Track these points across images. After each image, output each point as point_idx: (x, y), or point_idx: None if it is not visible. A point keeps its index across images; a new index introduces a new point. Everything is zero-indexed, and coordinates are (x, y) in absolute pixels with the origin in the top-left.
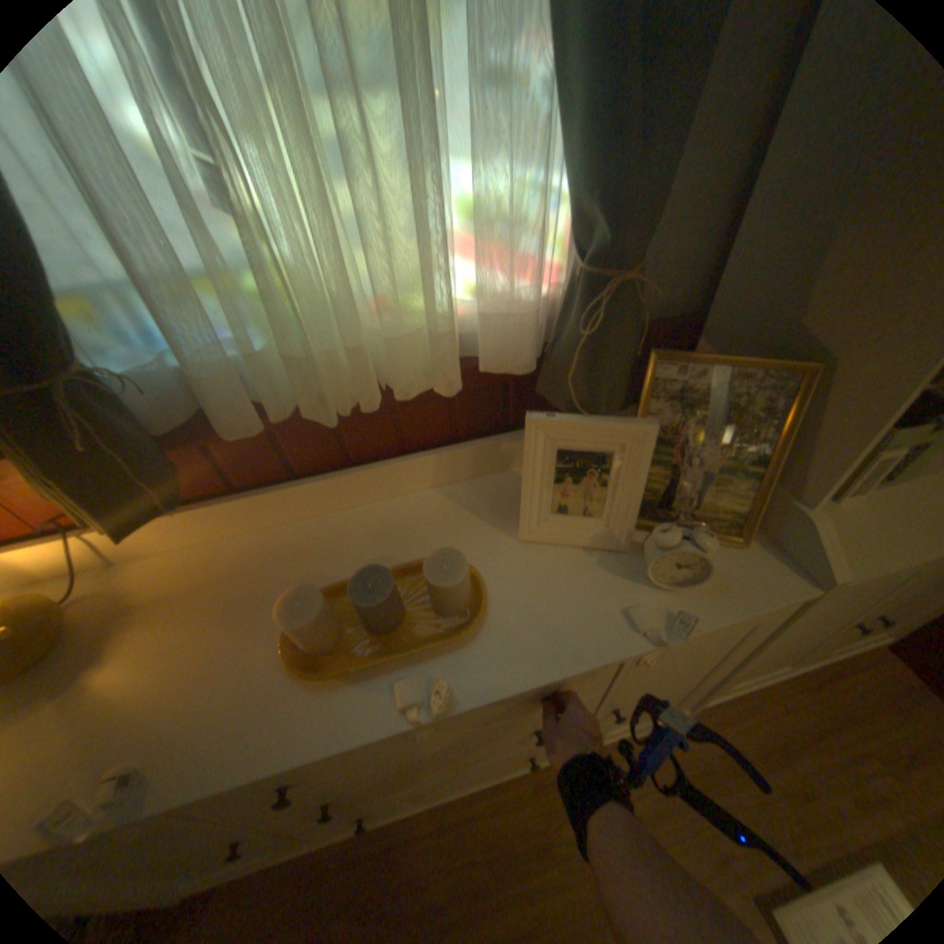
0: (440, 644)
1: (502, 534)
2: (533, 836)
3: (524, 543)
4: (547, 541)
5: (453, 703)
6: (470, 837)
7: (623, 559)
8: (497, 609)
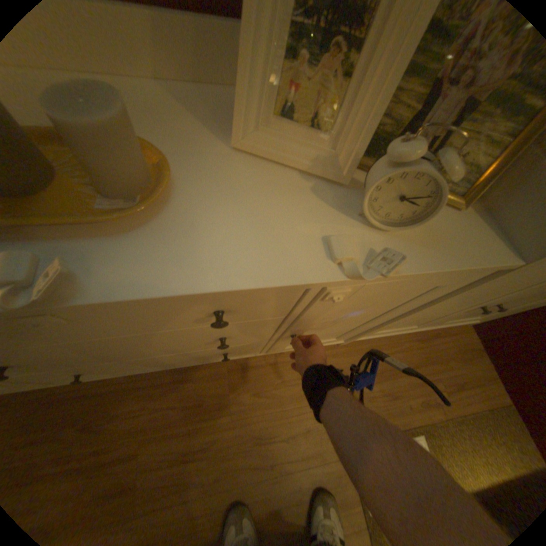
0: (86, 223)
1: (215, 136)
2: (219, 397)
3: (238, 150)
4: (264, 155)
5: (73, 291)
6: (175, 392)
7: (341, 191)
8: (179, 204)
